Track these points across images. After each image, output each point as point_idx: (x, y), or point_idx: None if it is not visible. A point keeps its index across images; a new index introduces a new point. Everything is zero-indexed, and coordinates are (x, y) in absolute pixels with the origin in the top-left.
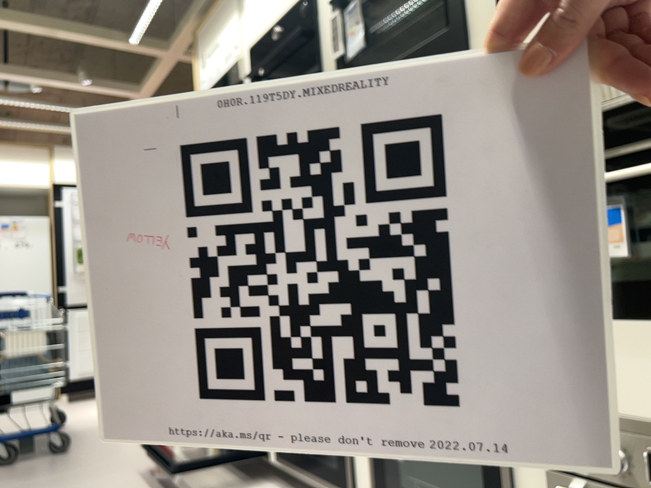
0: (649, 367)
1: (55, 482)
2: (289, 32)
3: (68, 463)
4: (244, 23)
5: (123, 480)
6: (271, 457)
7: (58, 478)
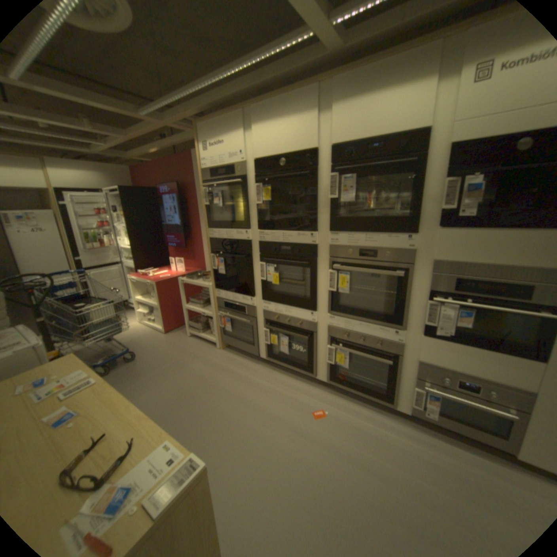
0: (465, 359)
1: (148, 382)
2: (292, 165)
3: (144, 368)
4: (248, 140)
5: (186, 375)
6: (261, 356)
7: (148, 379)
